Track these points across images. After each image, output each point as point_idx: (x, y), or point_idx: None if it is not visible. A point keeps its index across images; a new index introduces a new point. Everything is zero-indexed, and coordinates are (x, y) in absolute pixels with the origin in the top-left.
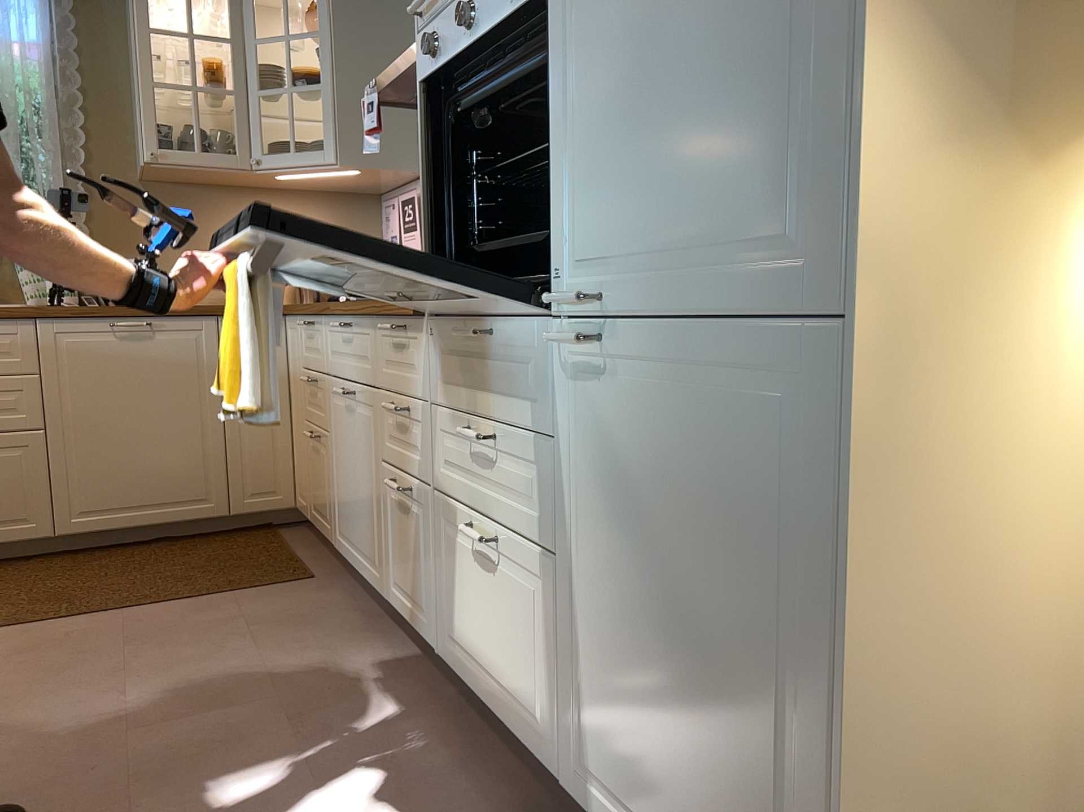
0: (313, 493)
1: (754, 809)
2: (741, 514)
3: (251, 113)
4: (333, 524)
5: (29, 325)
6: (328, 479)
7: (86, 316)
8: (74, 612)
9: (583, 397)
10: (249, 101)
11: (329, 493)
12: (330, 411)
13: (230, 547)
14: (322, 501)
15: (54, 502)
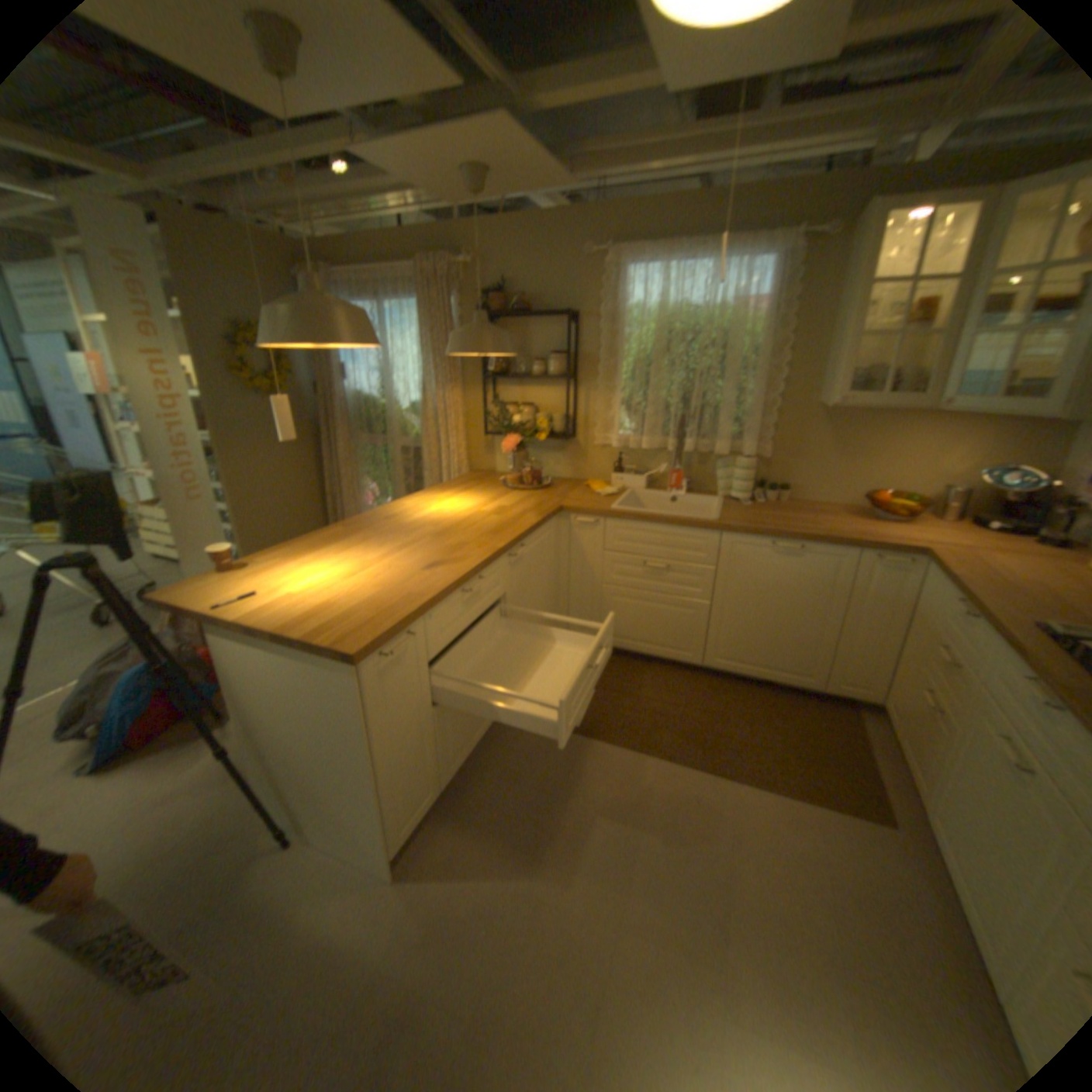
0: (914, 735)
1: None
2: None
3: (957, 349)
4: (932, 799)
5: (716, 534)
6: (941, 758)
7: (756, 535)
8: (704, 765)
9: None
10: (961, 336)
11: (937, 770)
12: (973, 721)
13: (820, 725)
14: (923, 758)
15: (706, 646)
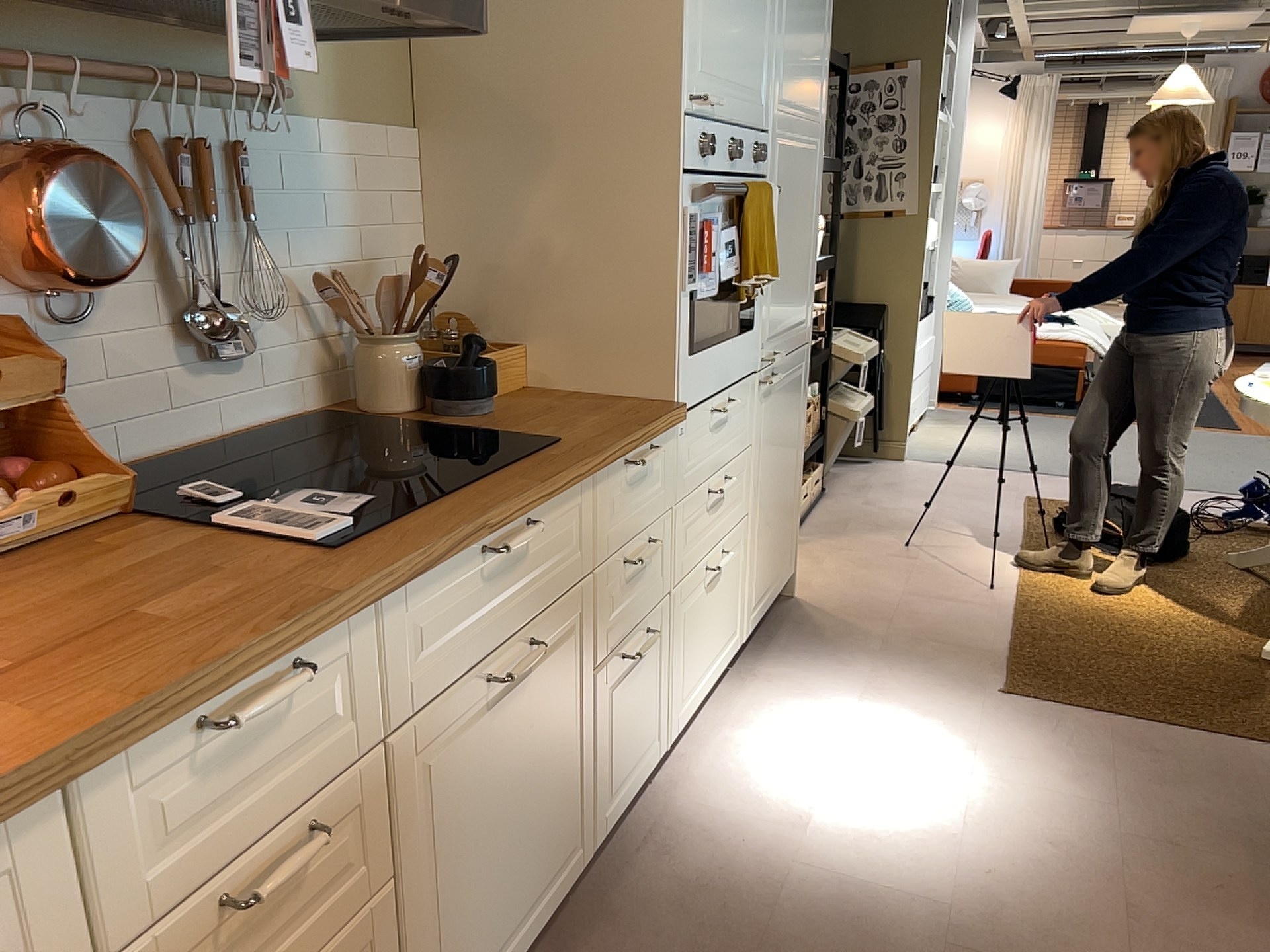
0: None
1: (789, 520)
2: (793, 419)
3: None
4: None
5: None
6: None
7: None
8: None
9: (763, 410)
10: None
11: None
12: (406, 810)
13: None
14: None
15: None
